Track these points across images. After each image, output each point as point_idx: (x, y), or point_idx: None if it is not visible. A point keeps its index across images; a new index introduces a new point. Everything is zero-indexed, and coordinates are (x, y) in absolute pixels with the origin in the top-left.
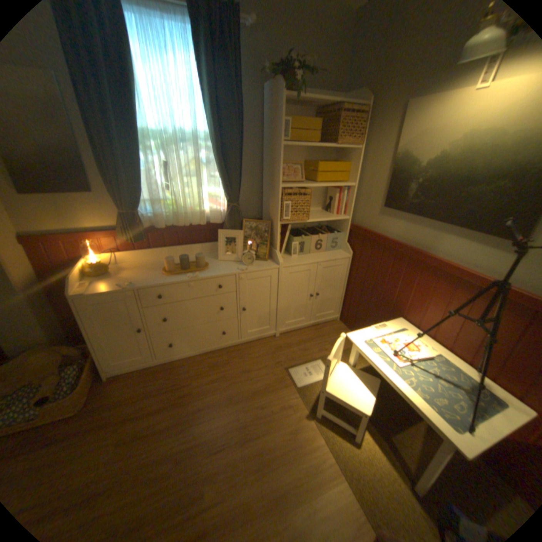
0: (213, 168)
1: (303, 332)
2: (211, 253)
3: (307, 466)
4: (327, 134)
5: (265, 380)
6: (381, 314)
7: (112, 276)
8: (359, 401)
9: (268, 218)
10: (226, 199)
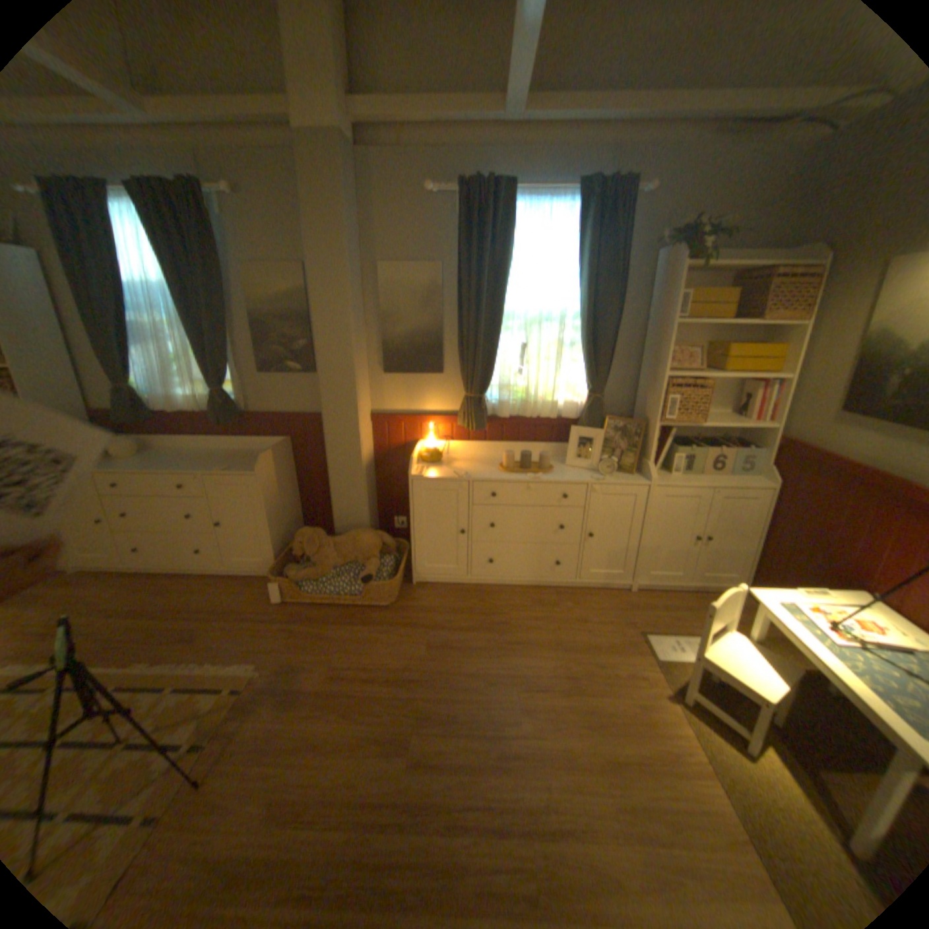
0: (577, 351)
1: (677, 596)
2: (555, 457)
3: (661, 749)
4: (748, 307)
5: (609, 638)
6: (827, 585)
7: (445, 465)
8: (758, 682)
9: (641, 417)
10: (586, 389)
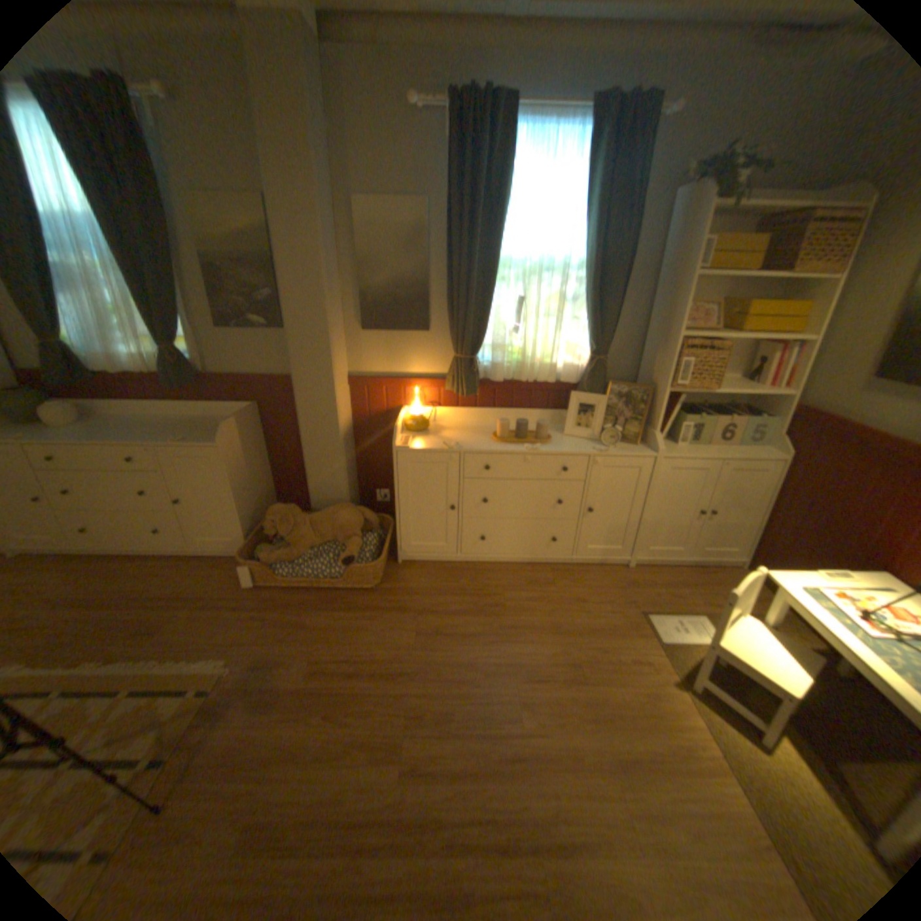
0: (580, 307)
1: (676, 572)
2: (551, 425)
3: (673, 743)
4: (774, 258)
5: (609, 619)
6: (841, 563)
7: (433, 435)
8: (780, 674)
9: (647, 382)
10: (589, 350)
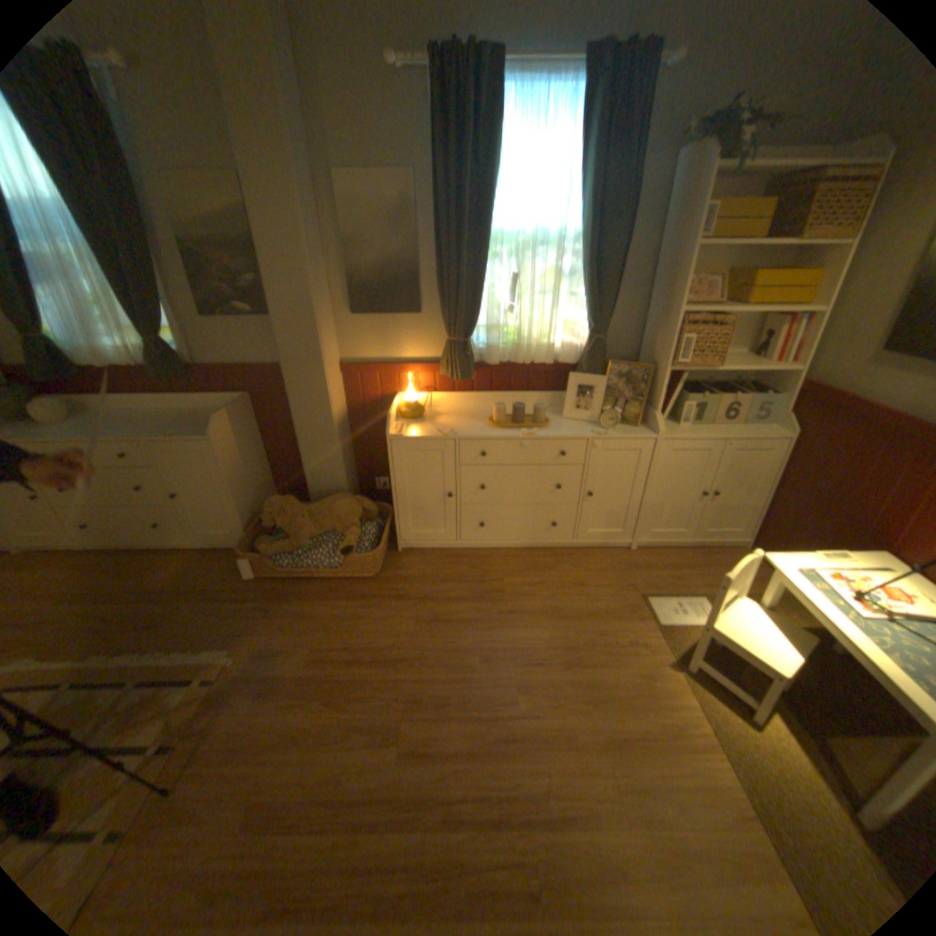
0: (577, 283)
1: (678, 554)
2: (550, 408)
3: (665, 723)
4: (783, 224)
5: (608, 602)
6: (842, 544)
7: (428, 422)
8: (771, 655)
9: (648, 360)
10: (587, 329)
